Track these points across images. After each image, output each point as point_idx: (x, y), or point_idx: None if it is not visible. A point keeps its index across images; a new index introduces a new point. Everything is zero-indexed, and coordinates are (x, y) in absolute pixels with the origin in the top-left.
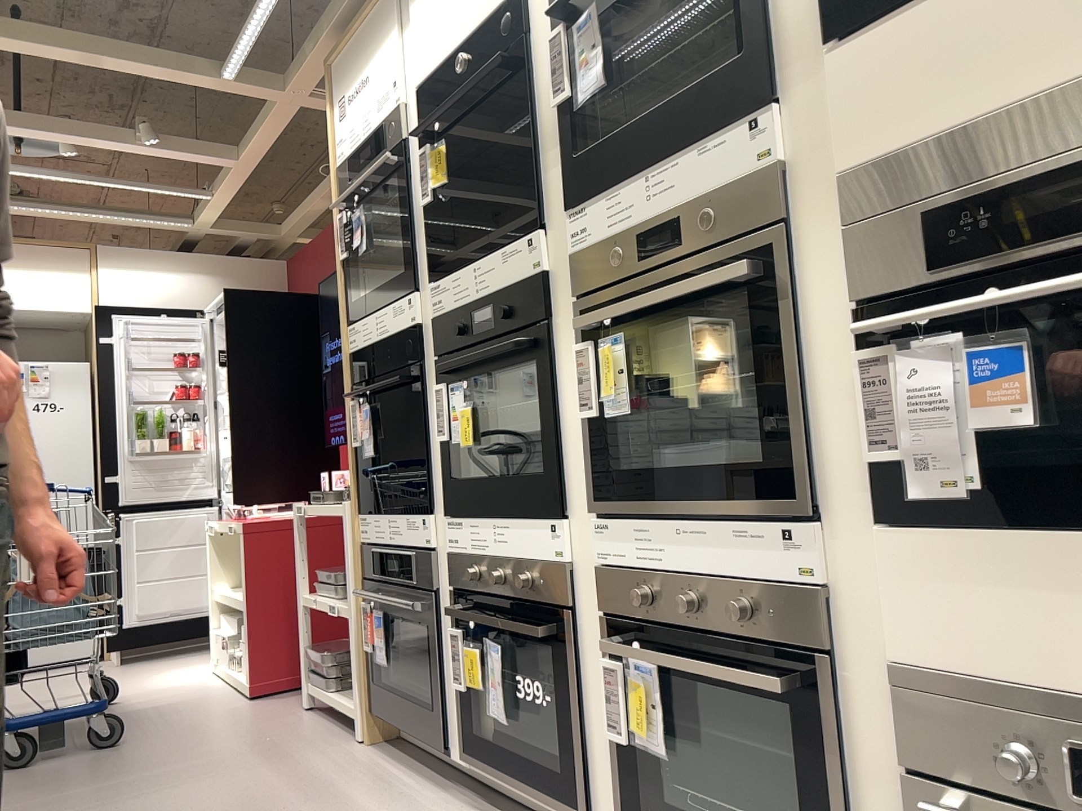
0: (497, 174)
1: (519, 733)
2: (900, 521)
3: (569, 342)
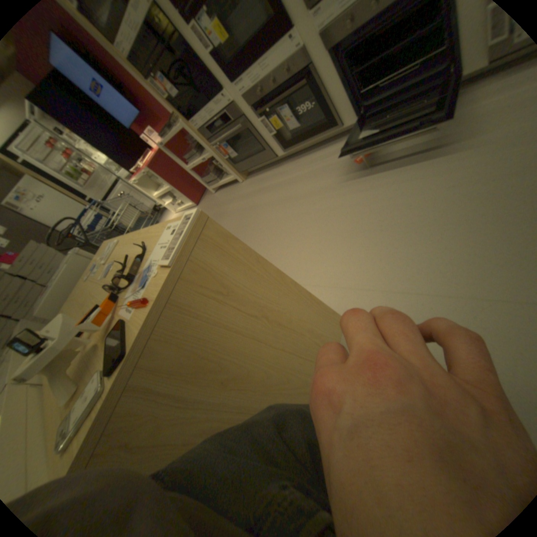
0: None
1: (304, 125)
2: None
3: None
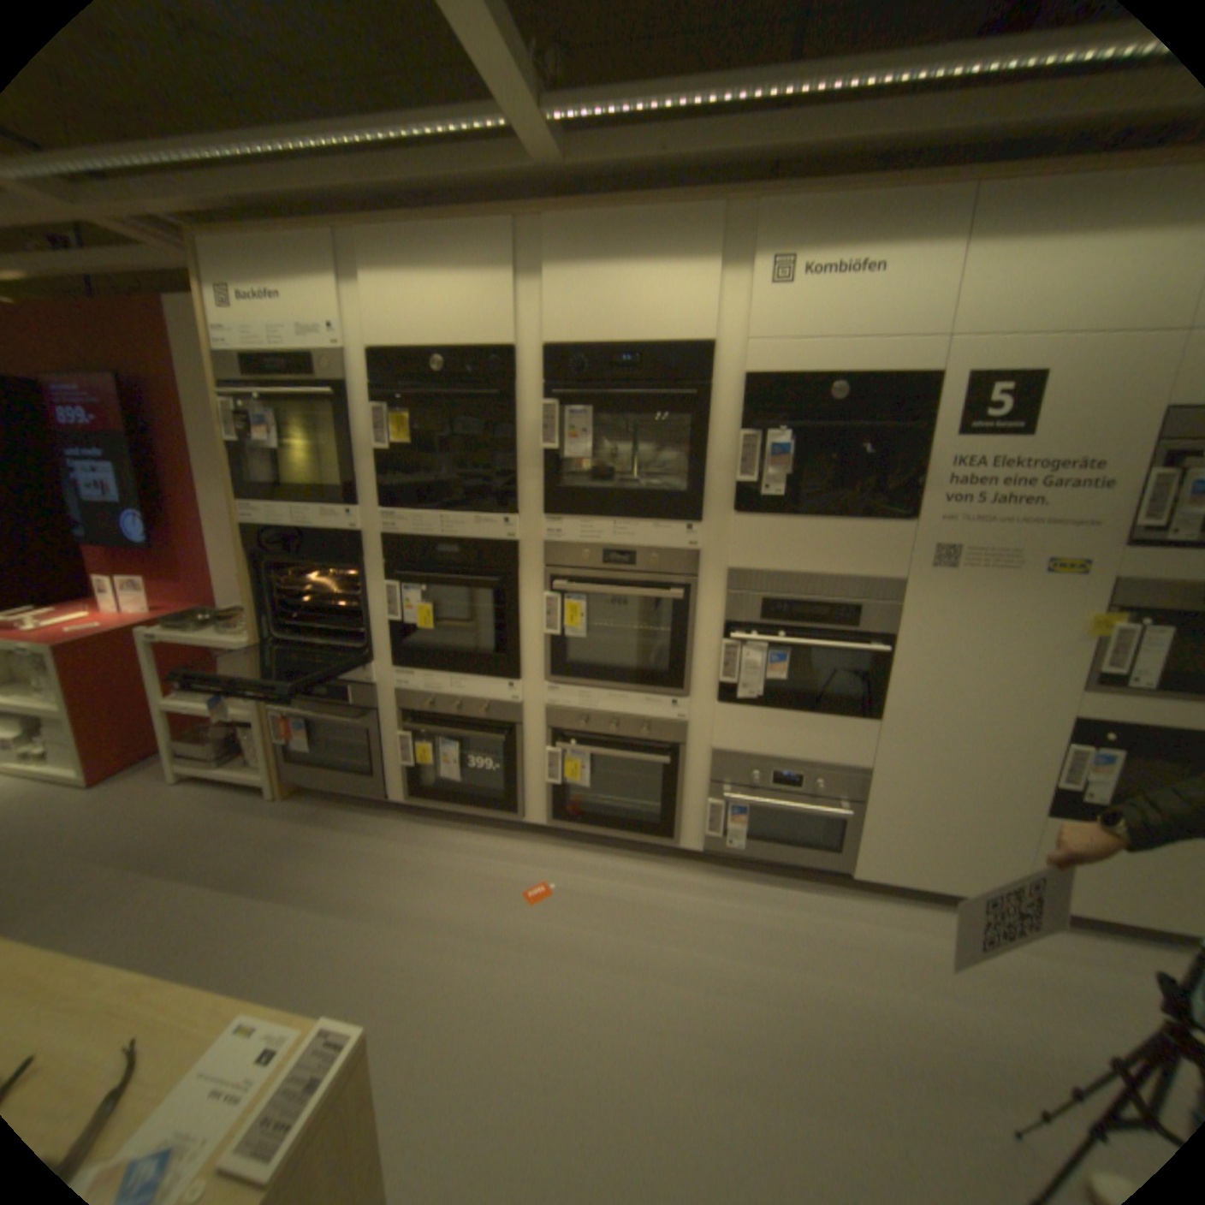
0: (453, 450)
1: (464, 786)
2: (726, 705)
3: (534, 589)
